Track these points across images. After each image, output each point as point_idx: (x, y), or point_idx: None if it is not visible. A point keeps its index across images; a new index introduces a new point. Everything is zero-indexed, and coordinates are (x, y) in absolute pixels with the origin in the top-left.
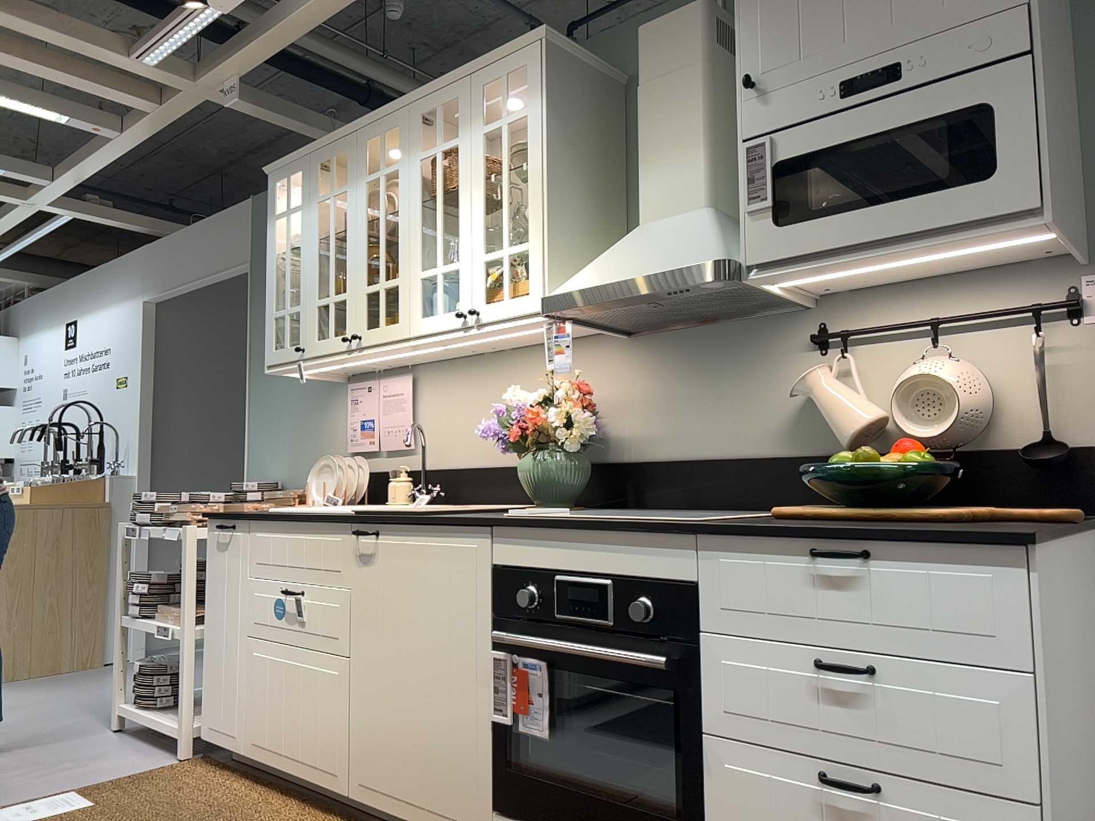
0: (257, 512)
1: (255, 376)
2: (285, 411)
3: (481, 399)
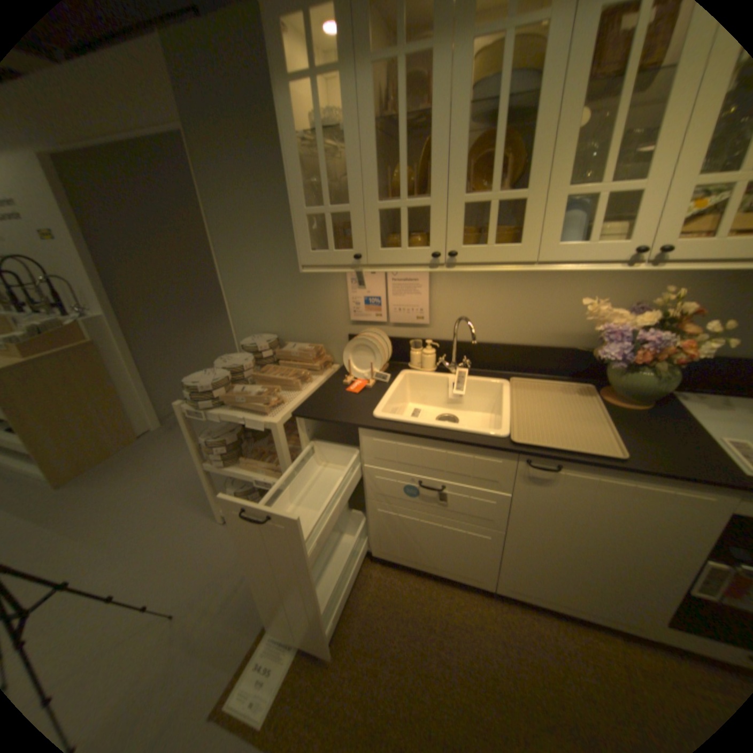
0: (362, 419)
1: (220, 245)
2: (267, 280)
3: (512, 291)
